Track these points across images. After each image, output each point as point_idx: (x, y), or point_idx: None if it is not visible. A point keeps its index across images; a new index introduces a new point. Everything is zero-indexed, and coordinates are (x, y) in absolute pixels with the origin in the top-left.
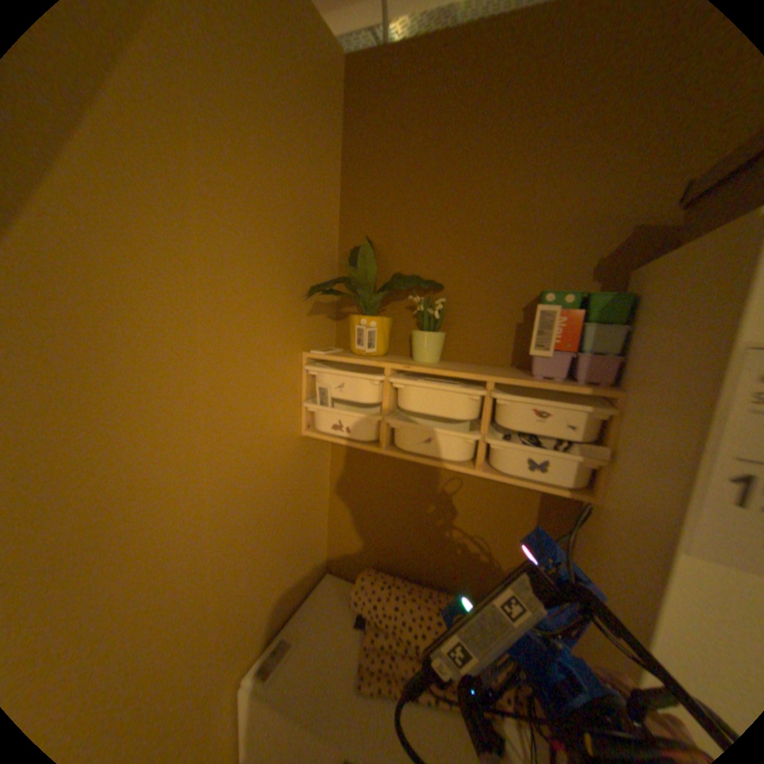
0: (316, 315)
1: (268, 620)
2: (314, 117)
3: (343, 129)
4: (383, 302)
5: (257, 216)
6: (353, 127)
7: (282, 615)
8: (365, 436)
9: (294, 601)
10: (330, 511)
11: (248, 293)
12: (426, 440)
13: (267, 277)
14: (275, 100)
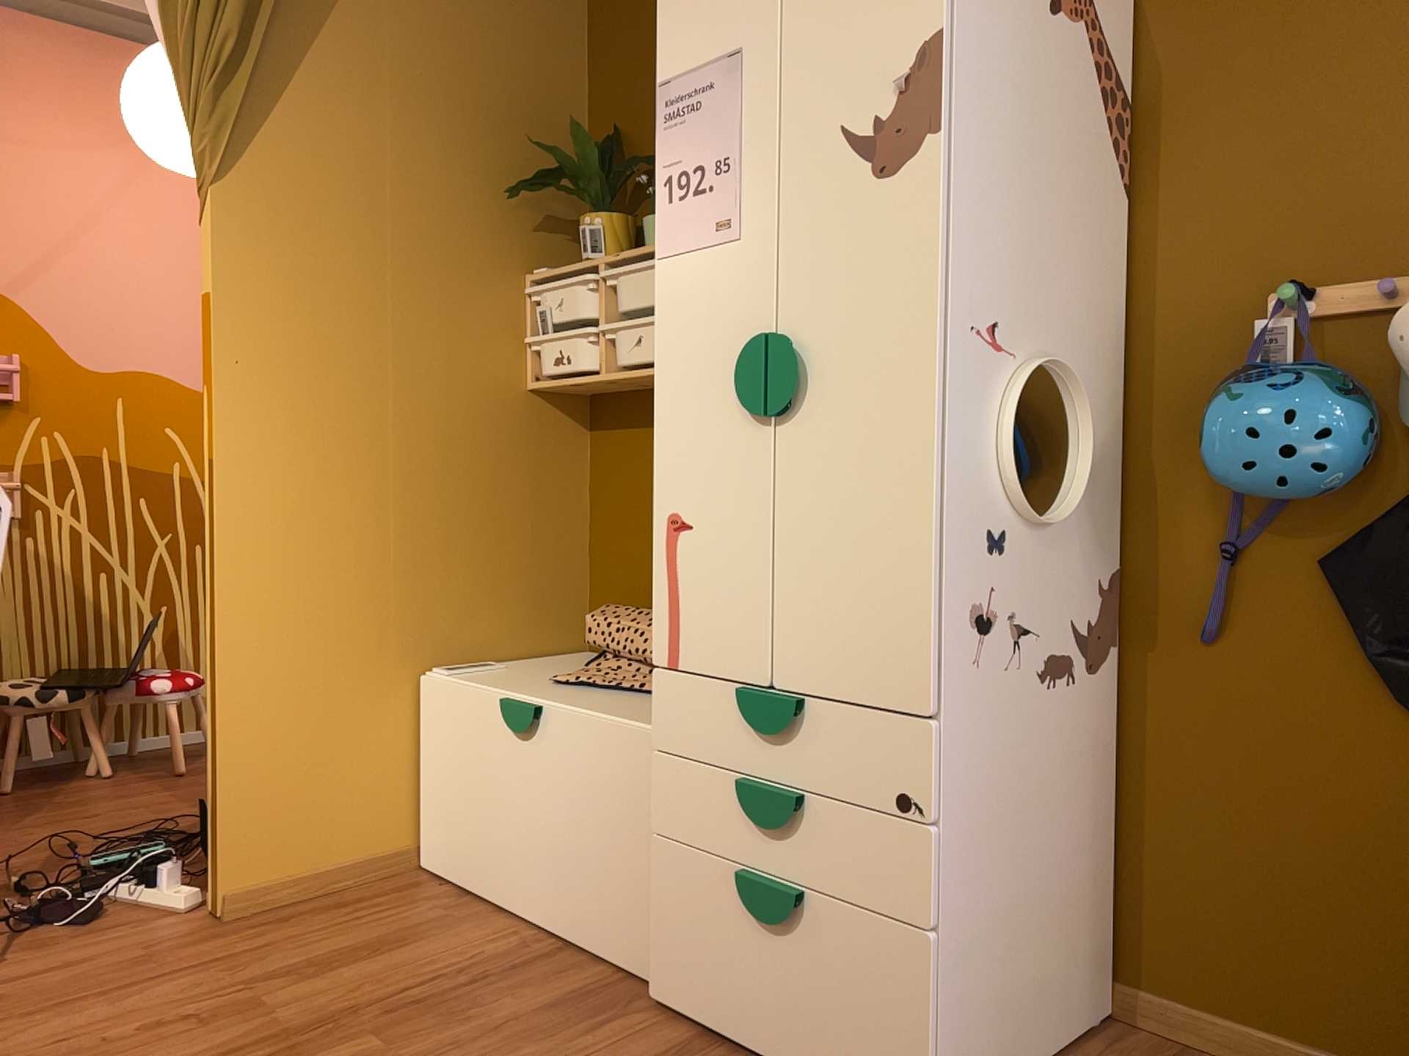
0: (544, 233)
1: (465, 629)
2: (534, 5)
3: (586, 7)
4: (631, 207)
5: (453, 113)
6: (595, 3)
7: (488, 645)
8: (585, 369)
9: (511, 643)
10: (584, 545)
11: (439, 190)
12: (636, 344)
13: (465, 176)
14: (477, 1)
